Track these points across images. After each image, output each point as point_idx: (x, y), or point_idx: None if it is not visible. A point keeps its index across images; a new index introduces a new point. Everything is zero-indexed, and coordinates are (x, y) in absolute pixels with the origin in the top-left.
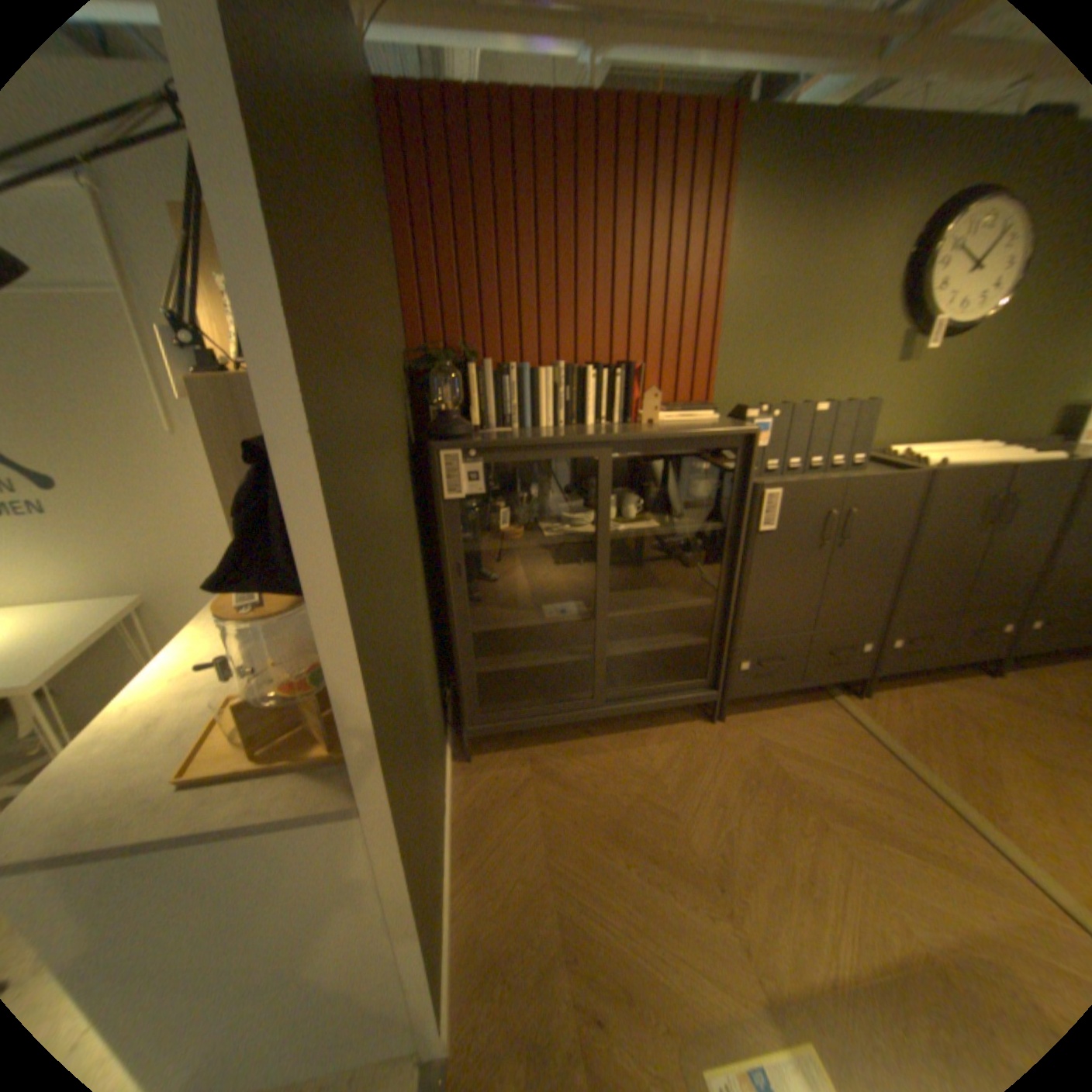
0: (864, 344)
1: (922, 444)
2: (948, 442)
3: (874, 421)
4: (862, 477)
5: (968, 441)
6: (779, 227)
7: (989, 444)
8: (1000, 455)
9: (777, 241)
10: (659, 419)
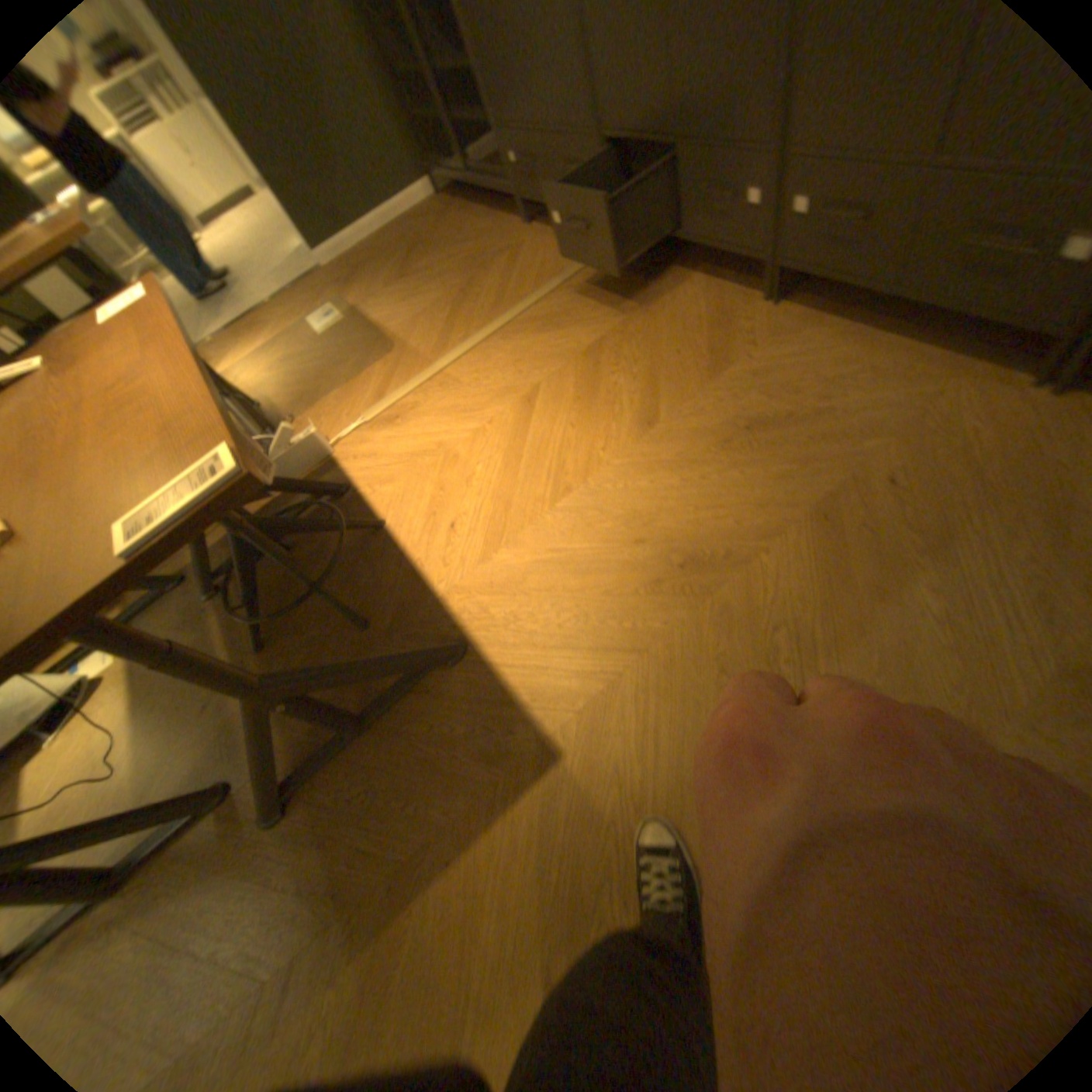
0: None
1: None
2: None
3: None
4: None
5: None
6: None
7: None
8: None
9: None
10: None
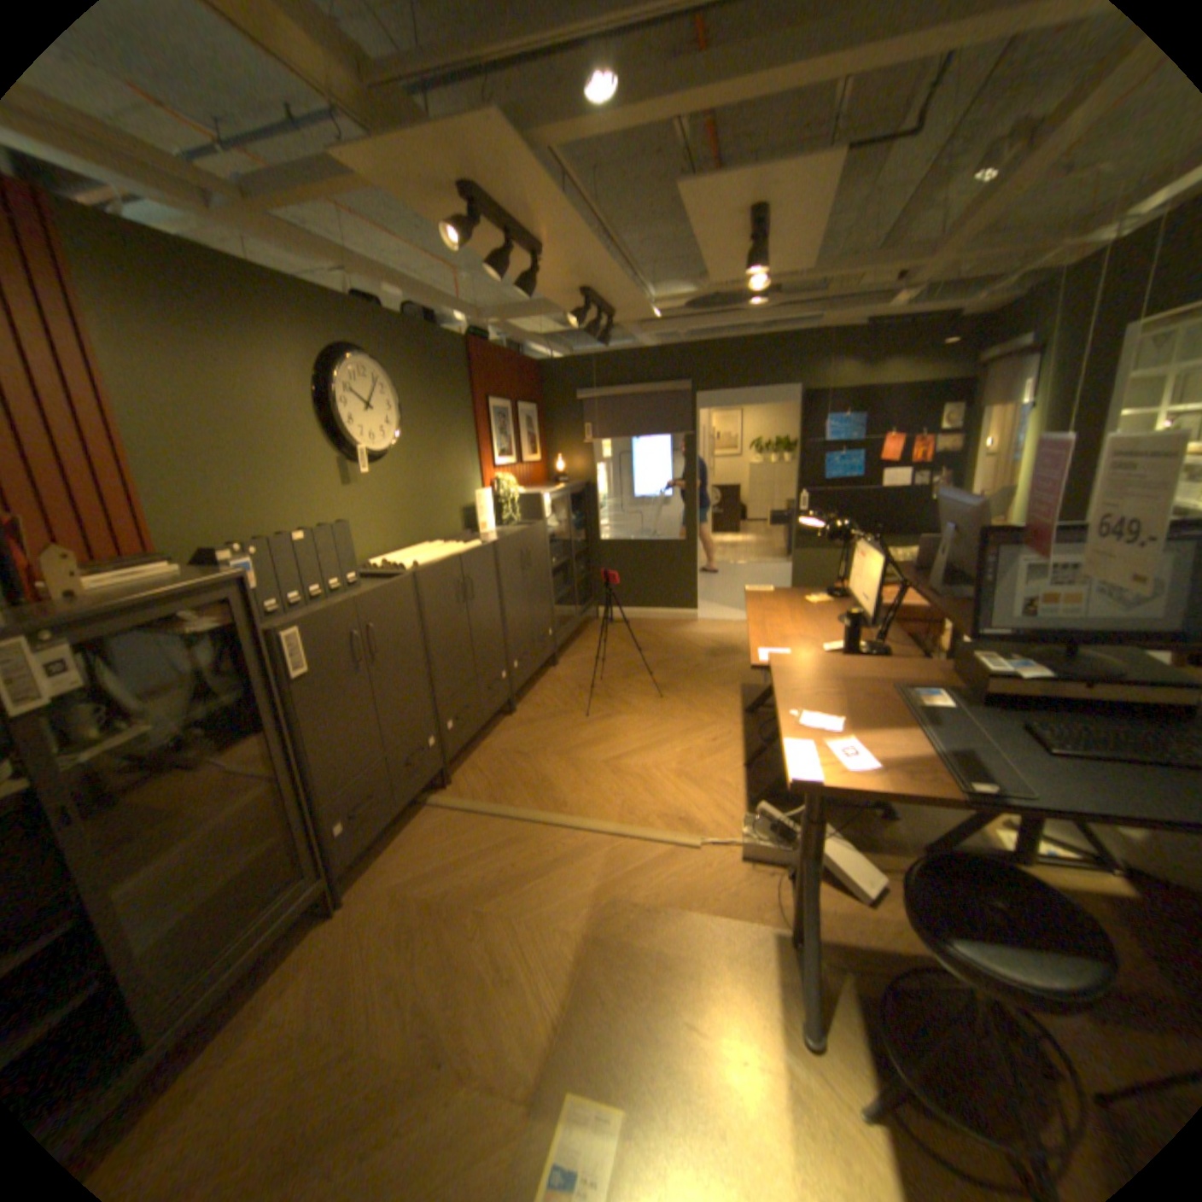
0: (307, 471)
1: (389, 553)
2: (406, 548)
3: (349, 540)
4: (364, 592)
5: (418, 544)
6: (162, 347)
7: (432, 543)
8: (445, 550)
9: (166, 363)
10: (85, 585)
